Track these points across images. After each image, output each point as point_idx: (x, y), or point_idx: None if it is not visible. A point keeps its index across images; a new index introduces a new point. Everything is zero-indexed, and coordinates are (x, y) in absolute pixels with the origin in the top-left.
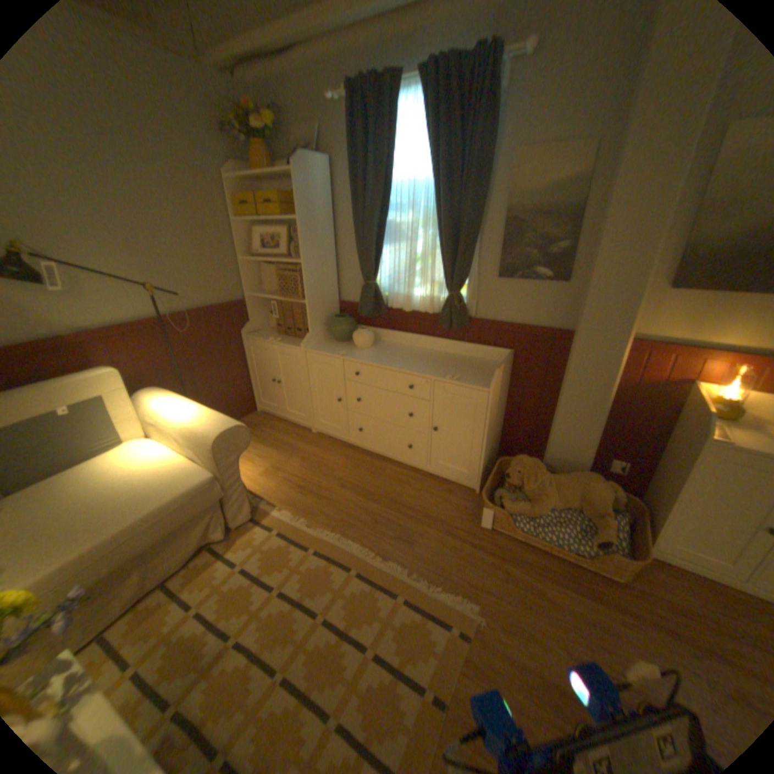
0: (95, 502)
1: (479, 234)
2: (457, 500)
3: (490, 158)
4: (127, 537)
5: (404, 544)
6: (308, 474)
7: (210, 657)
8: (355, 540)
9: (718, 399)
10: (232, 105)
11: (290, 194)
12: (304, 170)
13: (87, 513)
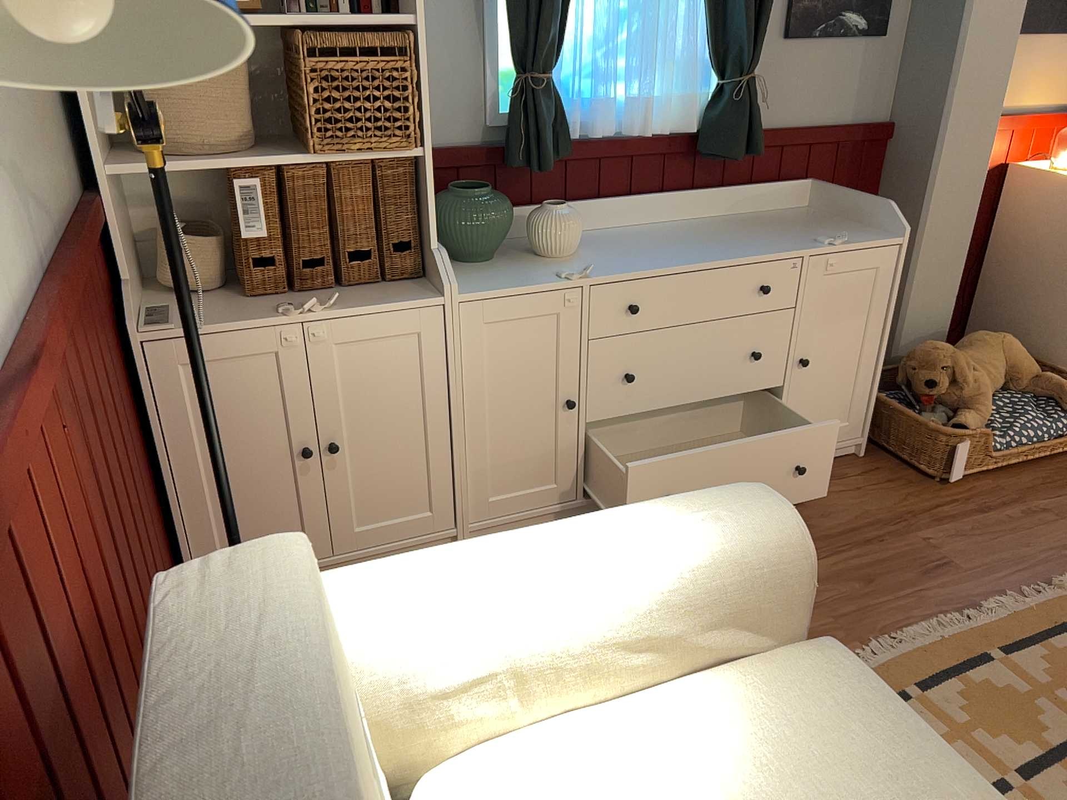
0: None
1: None
2: (864, 479)
3: None
4: None
5: (945, 574)
6: None
7: None
8: (904, 624)
9: (1066, 173)
10: None
11: None
12: None
13: None
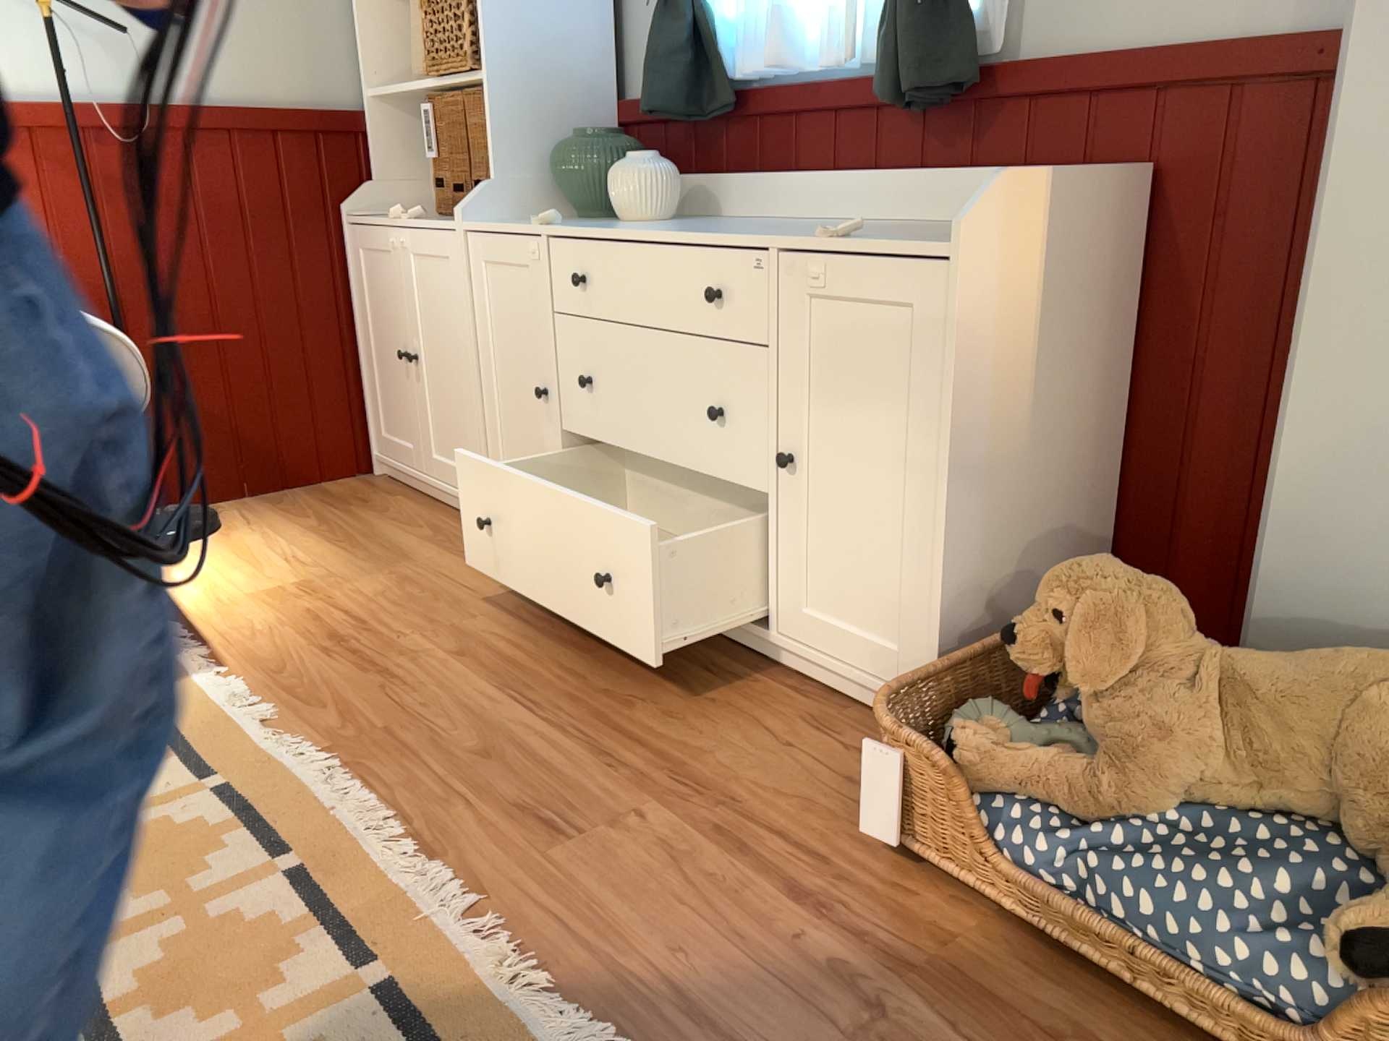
0: None
1: None
2: (835, 750)
3: None
4: None
5: (533, 830)
6: (385, 612)
7: None
8: (381, 784)
9: None
10: None
11: None
12: None
13: None
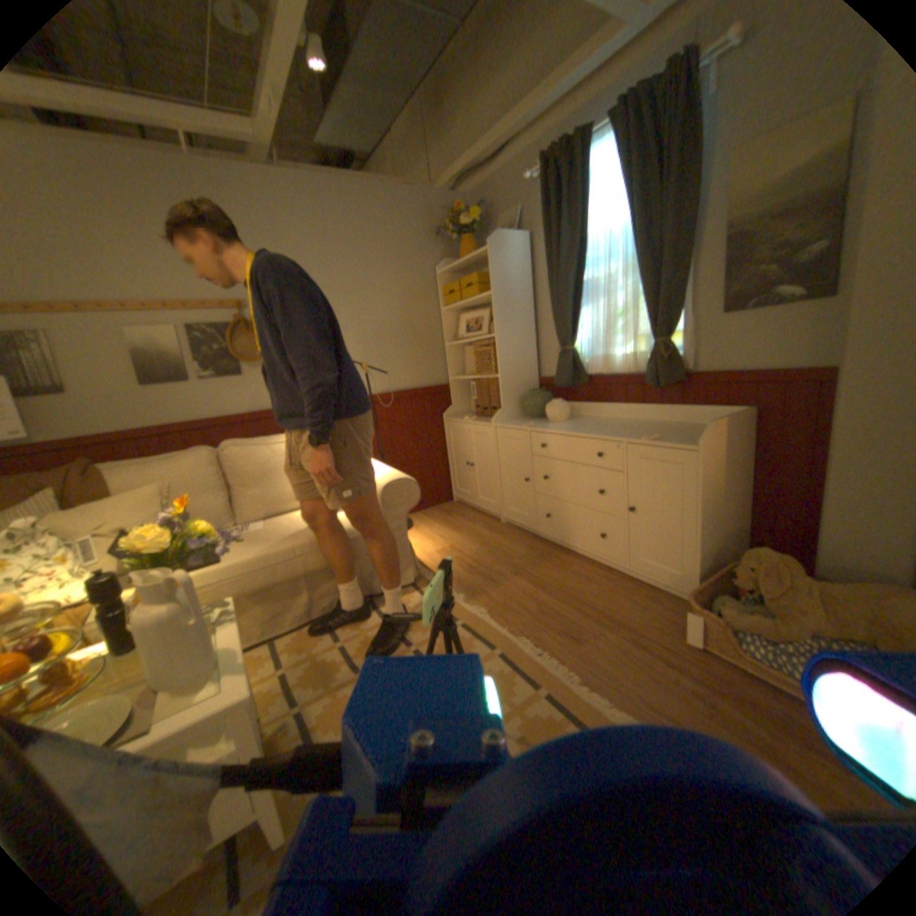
0: (289, 525)
1: (692, 263)
2: (663, 610)
3: (696, 171)
4: (300, 552)
5: (570, 641)
6: (483, 557)
7: (339, 683)
8: (512, 624)
9: None
10: (450, 212)
11: (489, 273)
12: (500, 246)
13: (281, 531)
